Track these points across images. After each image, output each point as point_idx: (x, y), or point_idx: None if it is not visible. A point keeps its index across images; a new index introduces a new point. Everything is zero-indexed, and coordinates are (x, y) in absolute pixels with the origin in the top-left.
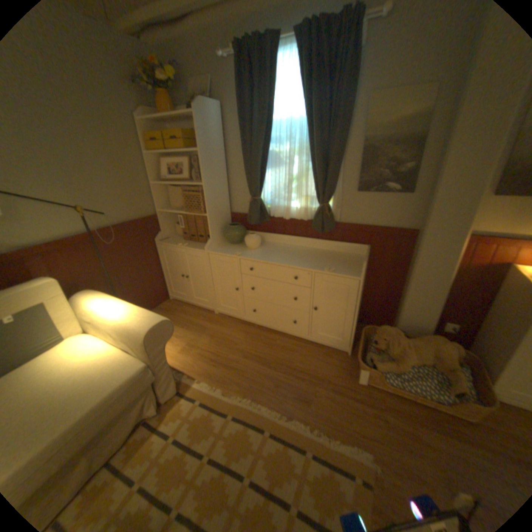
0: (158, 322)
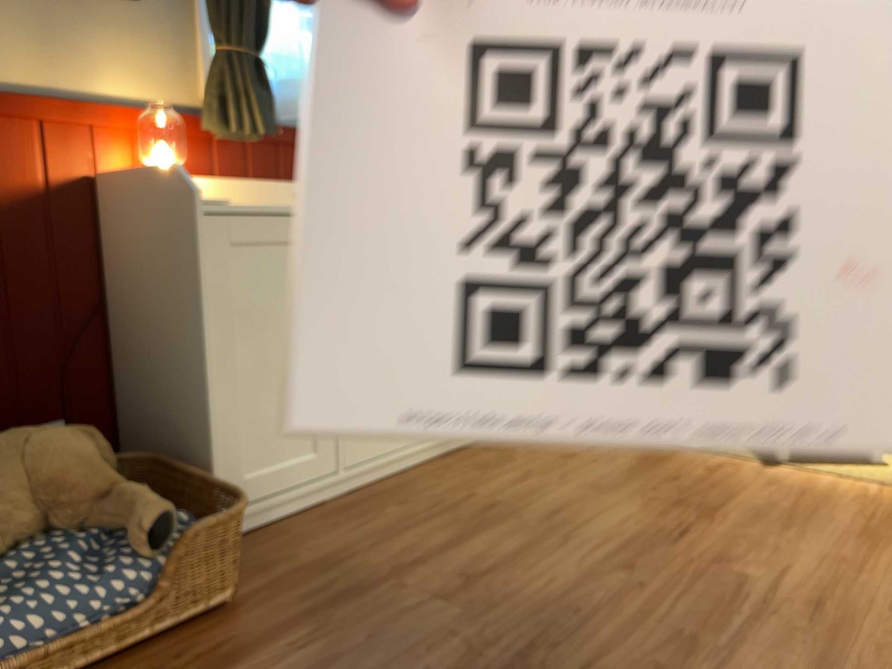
0: None
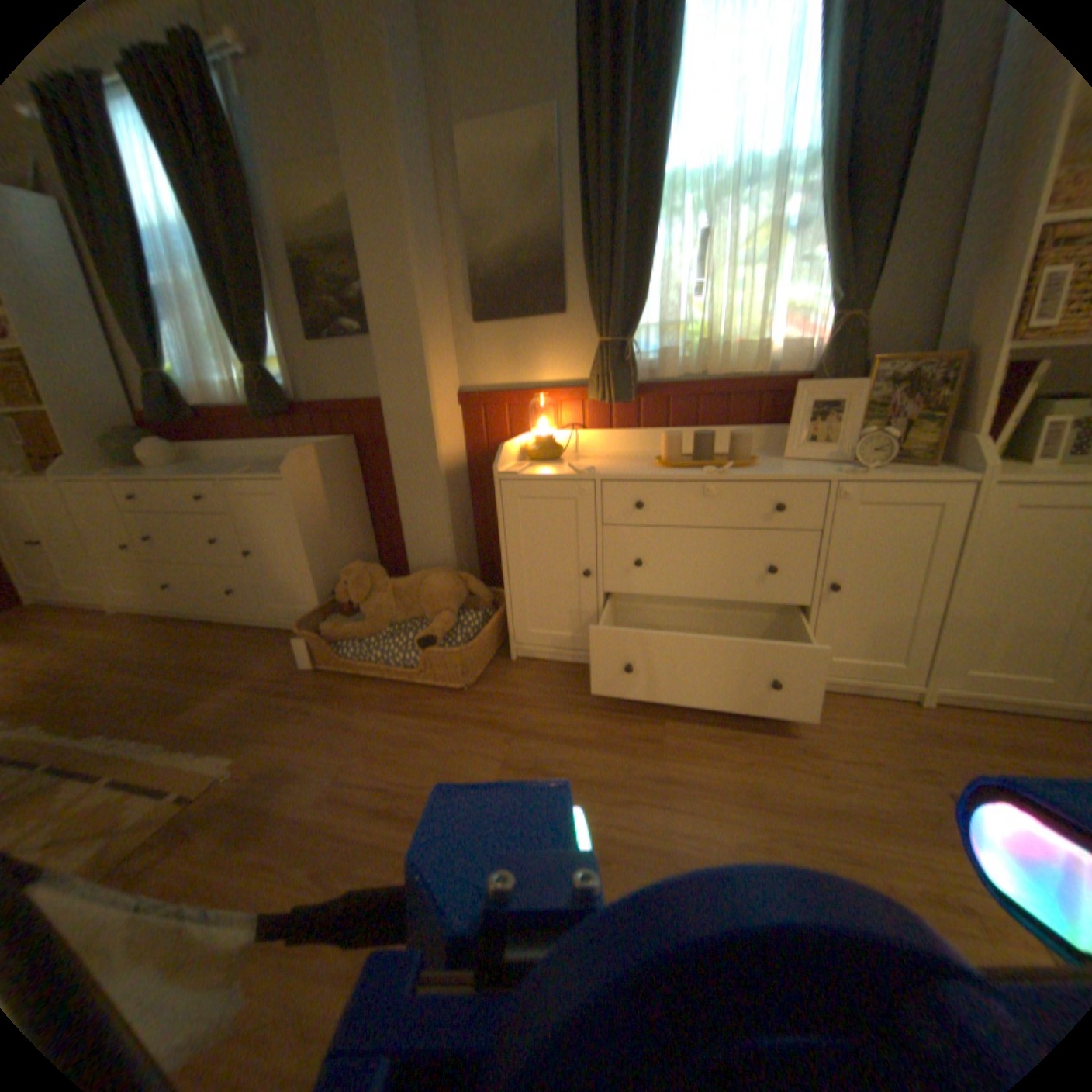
0: None
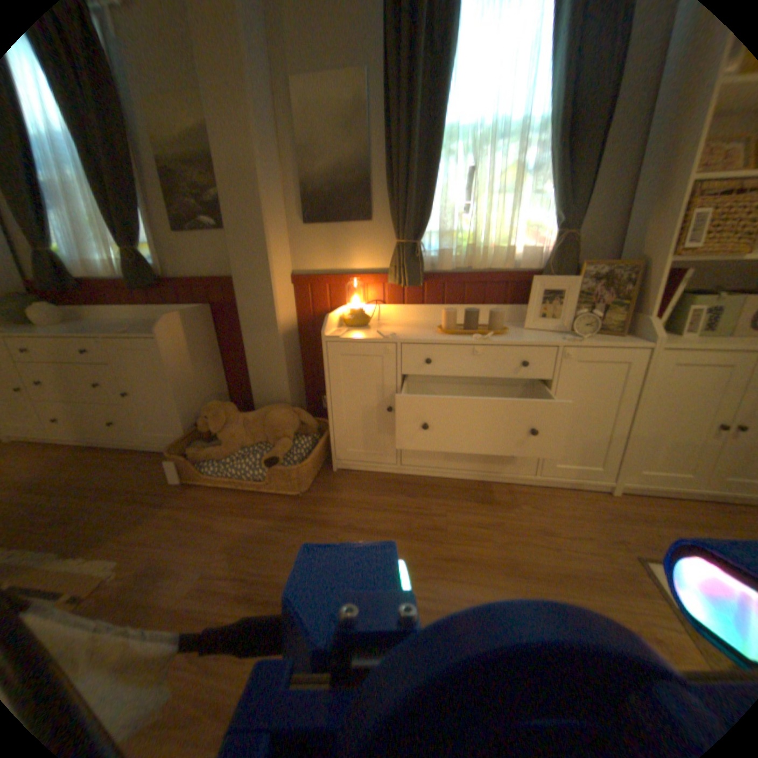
0: None
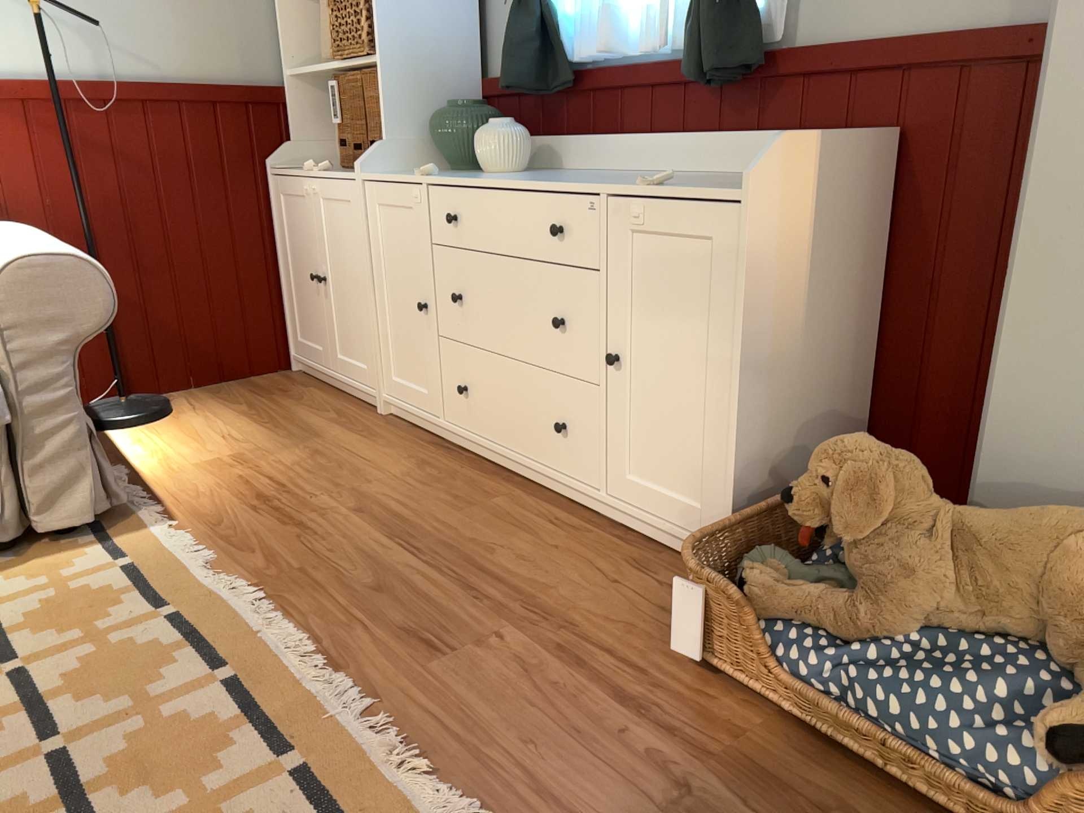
0: (58, 254)
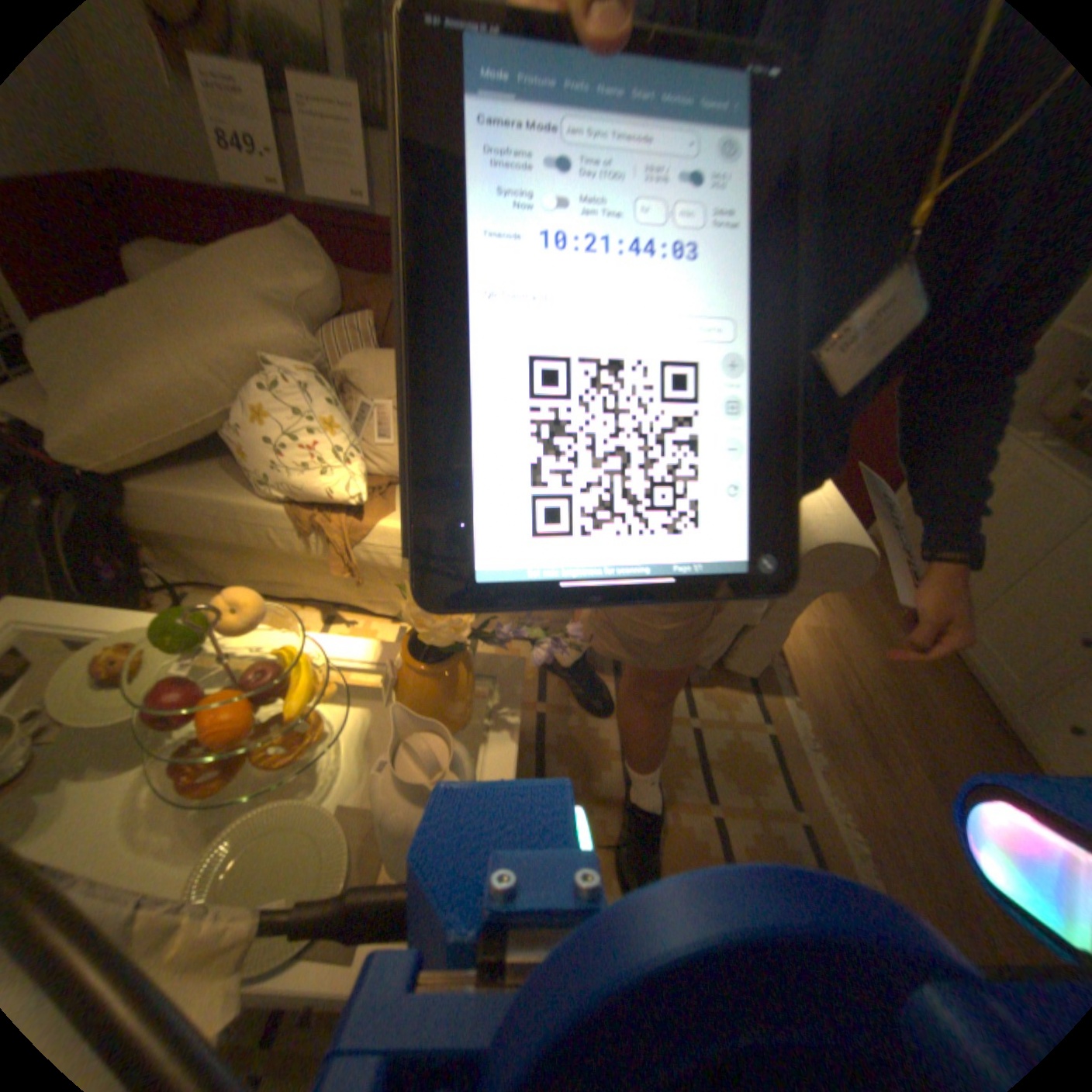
0: (860, 545)
